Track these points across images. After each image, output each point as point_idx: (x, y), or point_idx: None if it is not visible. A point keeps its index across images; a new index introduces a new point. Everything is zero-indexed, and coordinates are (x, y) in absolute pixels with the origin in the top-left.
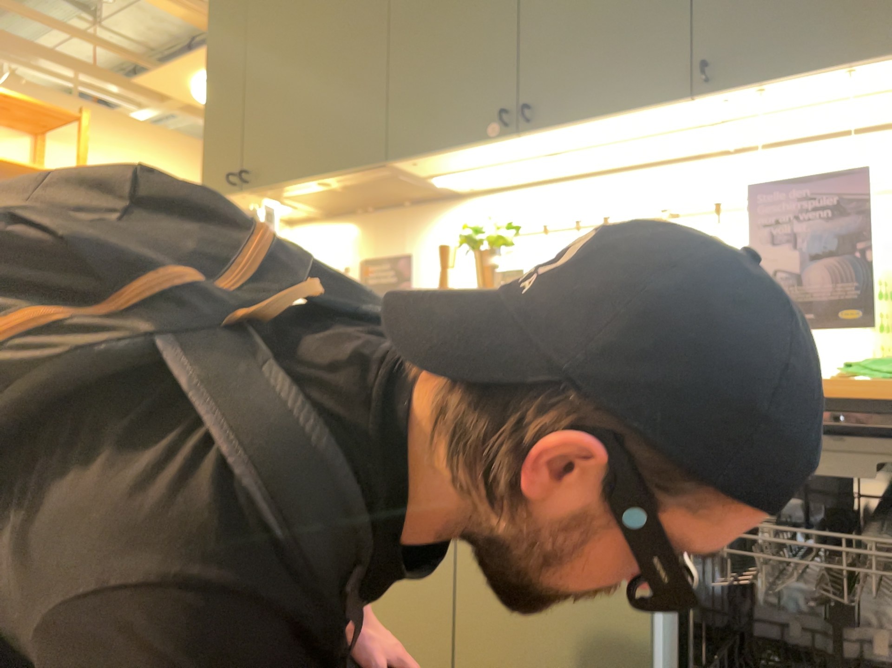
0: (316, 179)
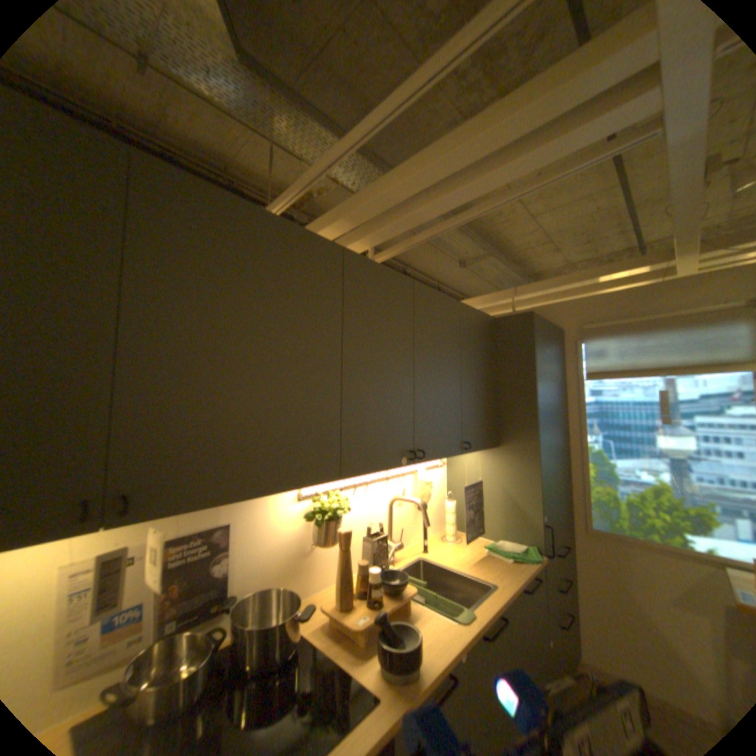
0: (251, 496)
